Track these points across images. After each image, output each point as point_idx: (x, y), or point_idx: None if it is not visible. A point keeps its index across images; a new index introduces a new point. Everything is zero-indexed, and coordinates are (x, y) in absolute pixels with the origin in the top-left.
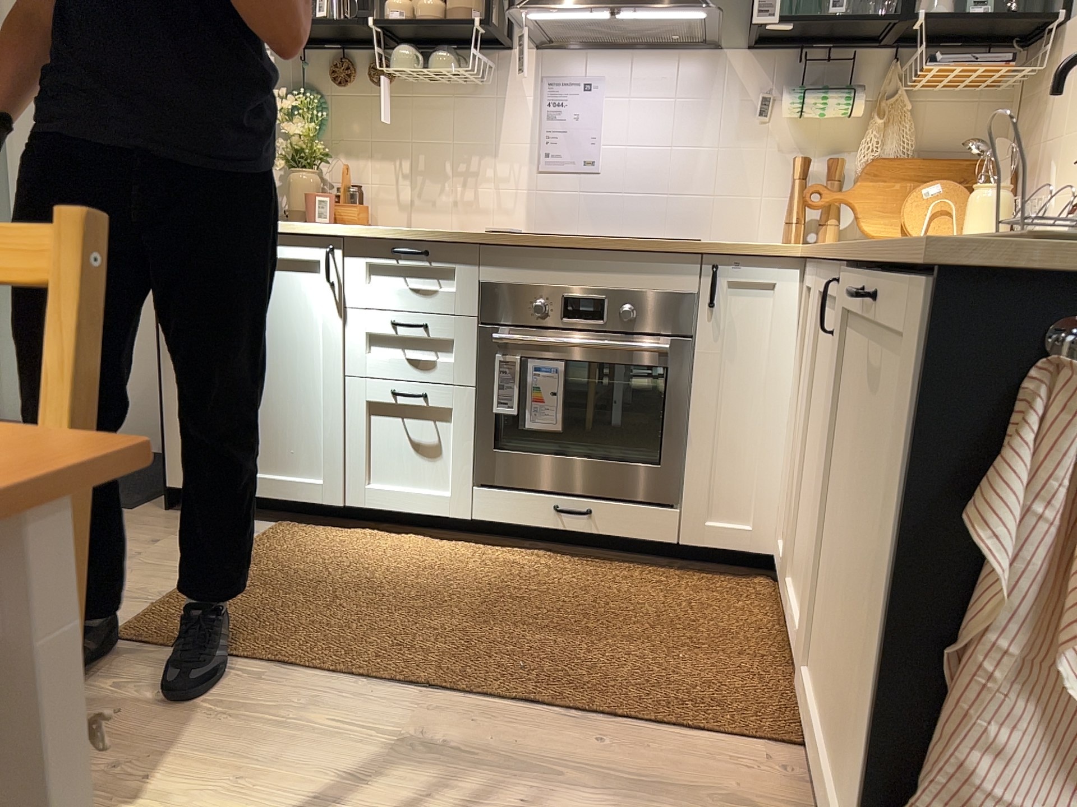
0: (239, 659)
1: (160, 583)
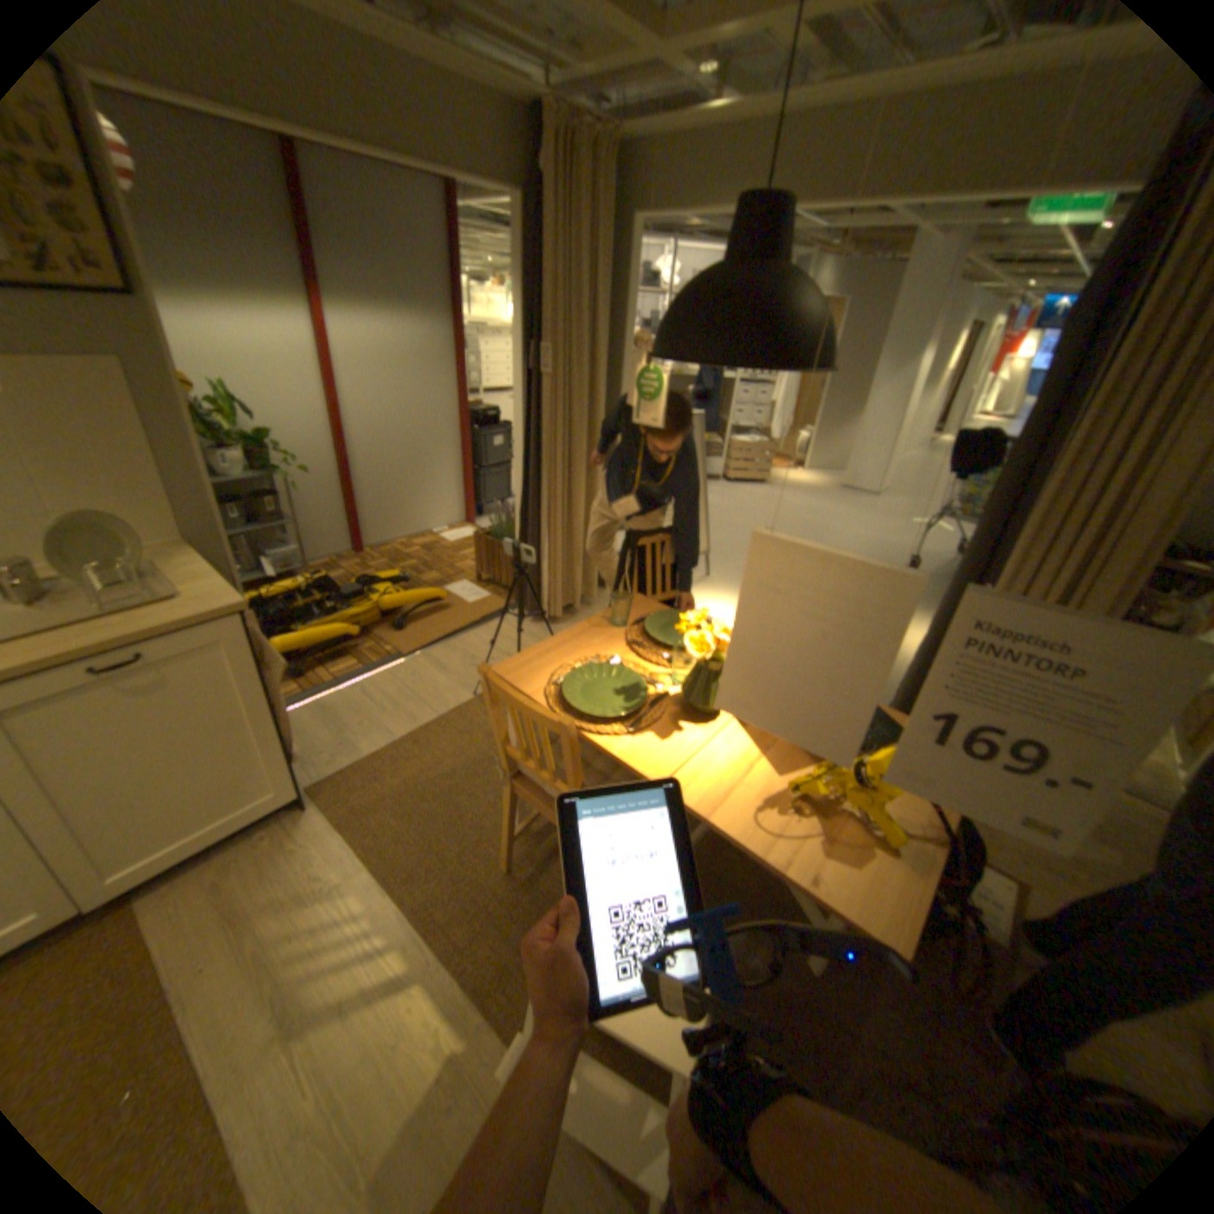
0: None
1: None
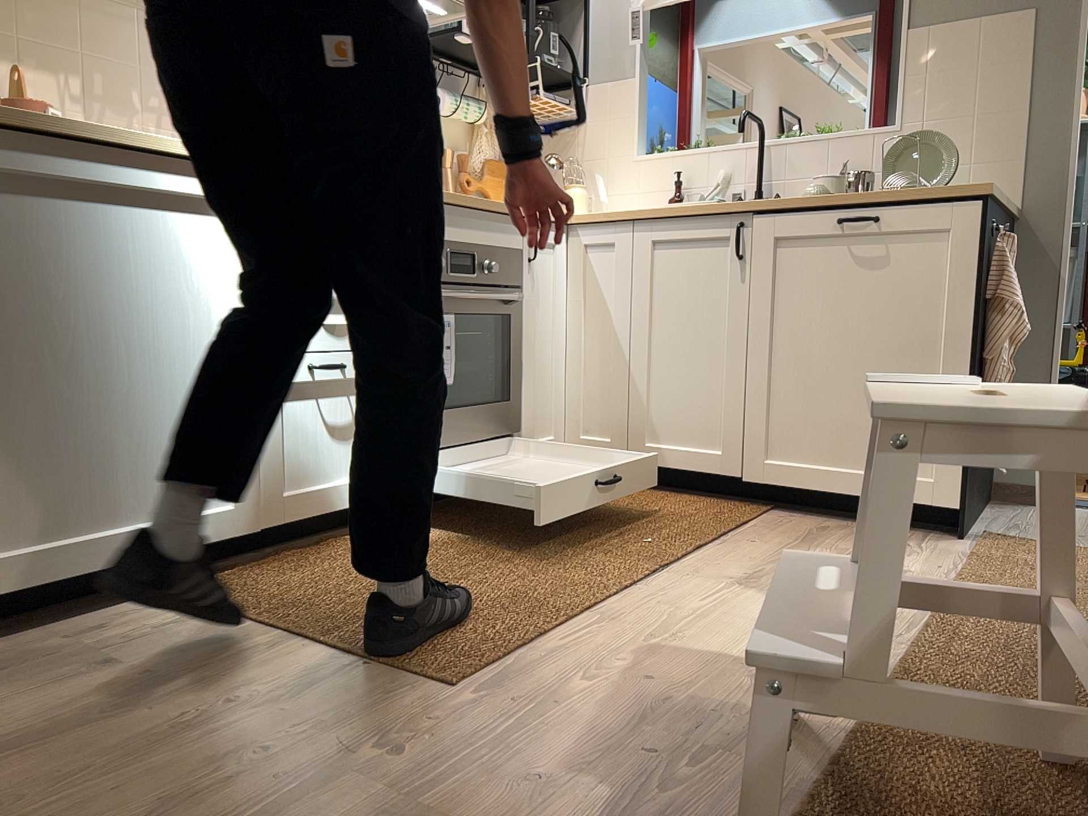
0: (567, 623)
1: (311, 655)
